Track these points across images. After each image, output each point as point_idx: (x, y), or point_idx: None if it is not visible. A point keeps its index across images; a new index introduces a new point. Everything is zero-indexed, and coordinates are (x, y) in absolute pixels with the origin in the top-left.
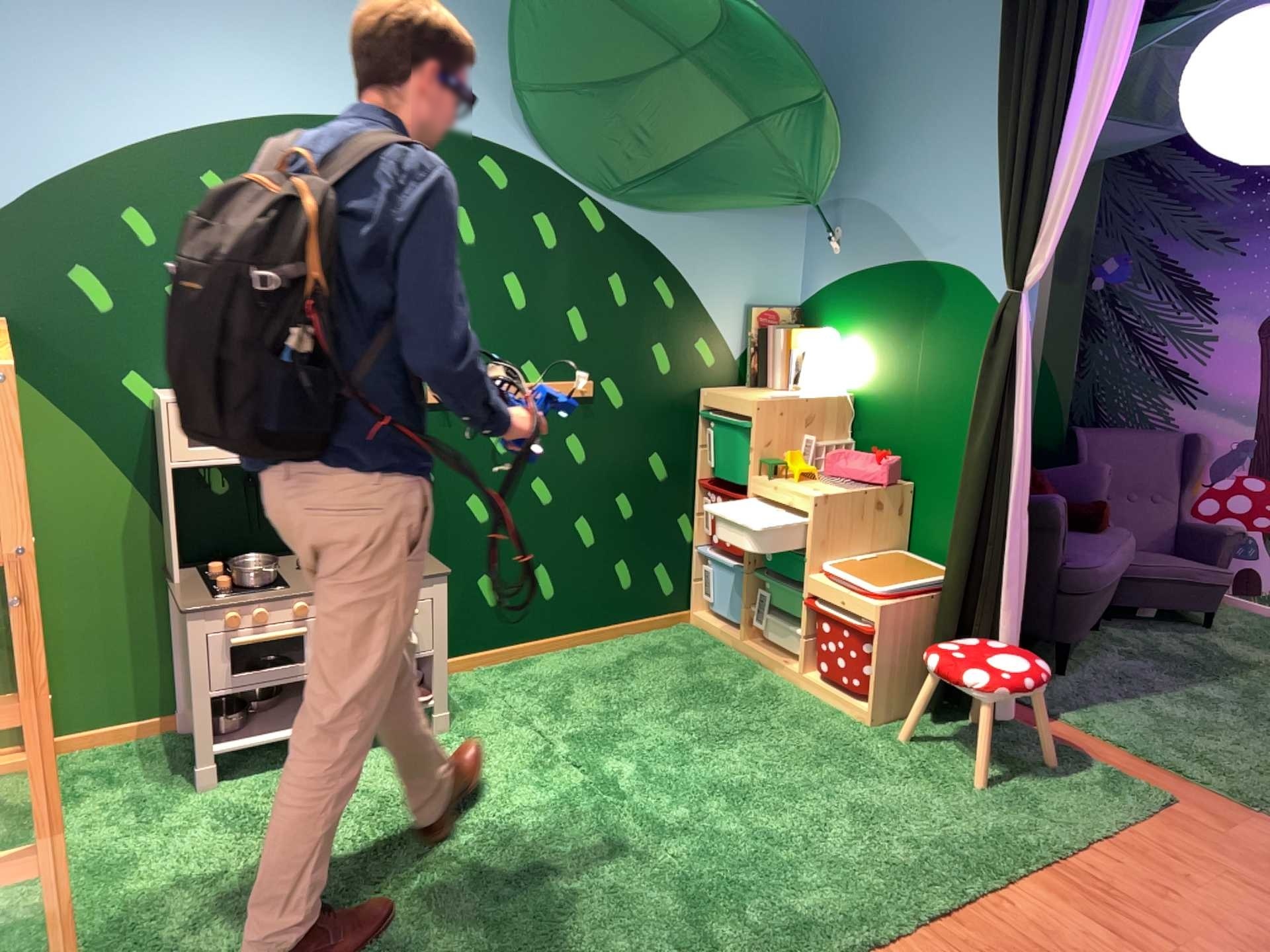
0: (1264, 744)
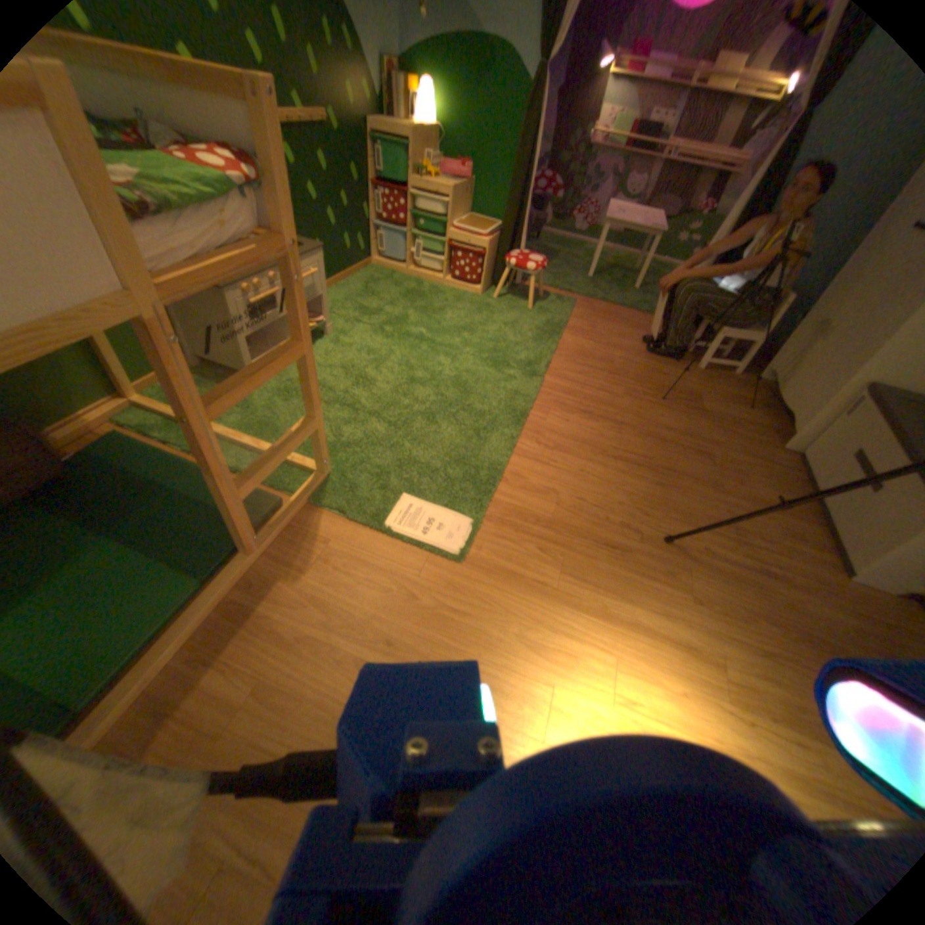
0: (582, 280)
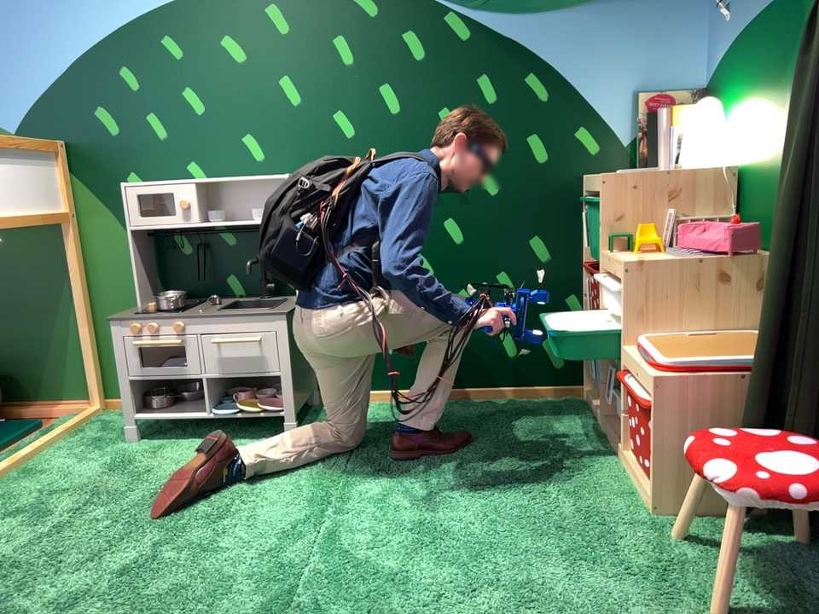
0: None
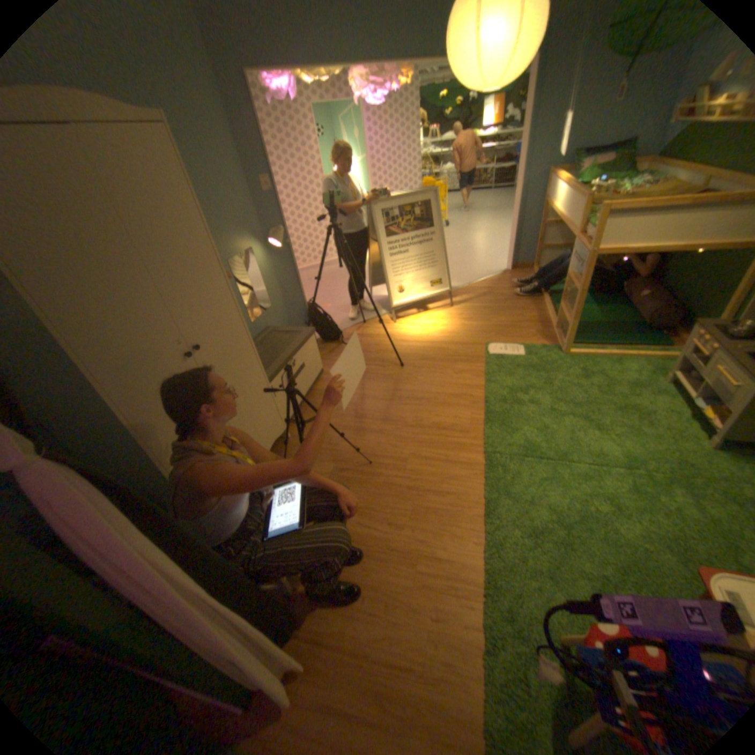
0: None
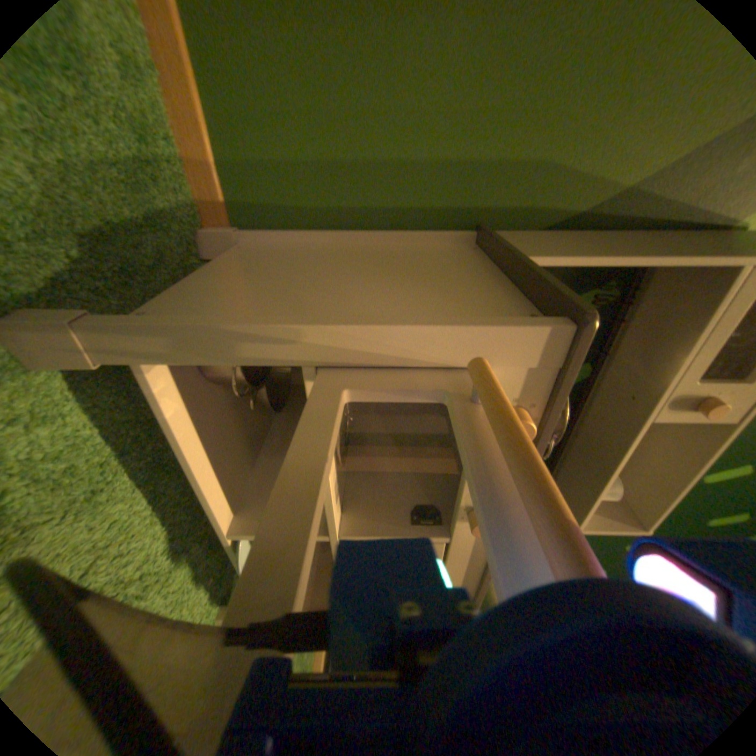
0: None
